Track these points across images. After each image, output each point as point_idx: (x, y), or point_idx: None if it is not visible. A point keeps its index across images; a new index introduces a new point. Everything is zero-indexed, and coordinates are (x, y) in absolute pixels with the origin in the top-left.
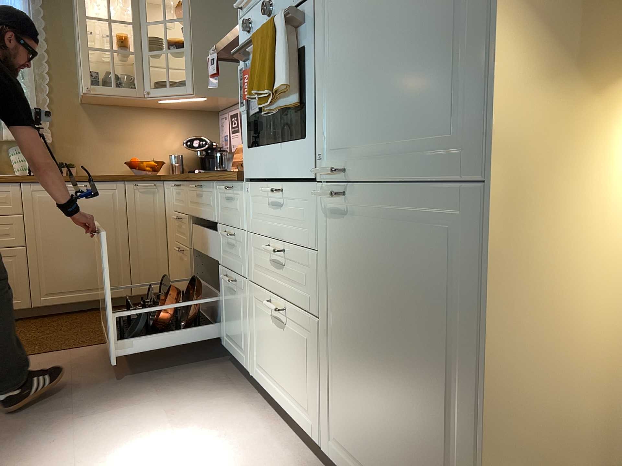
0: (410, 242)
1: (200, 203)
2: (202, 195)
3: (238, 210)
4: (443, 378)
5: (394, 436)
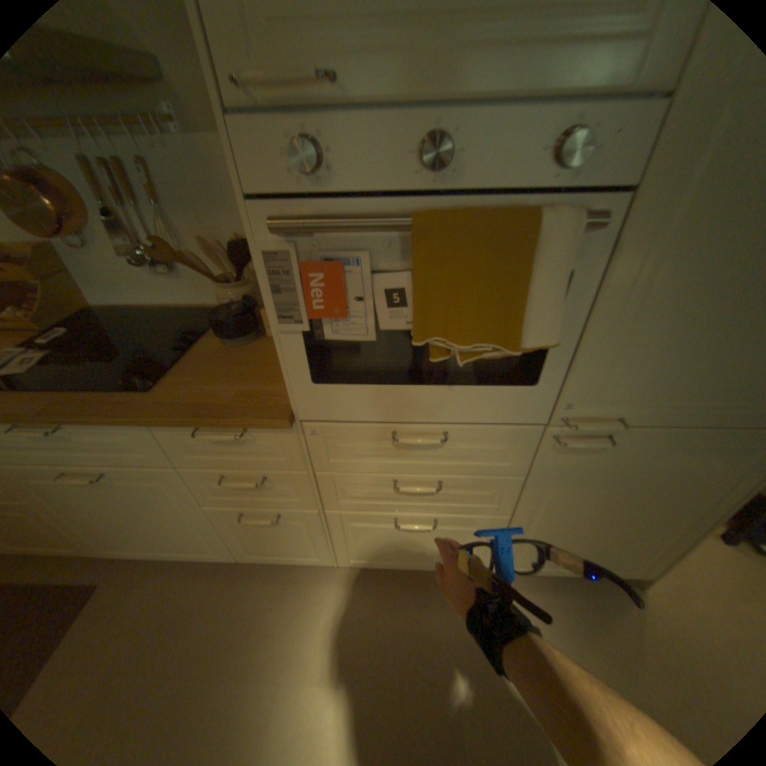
0: (689, 463)
1: (59, 449)
2: (70, 437)
3: (271, 453)
4: (681, 518)
5: (601, 548)
